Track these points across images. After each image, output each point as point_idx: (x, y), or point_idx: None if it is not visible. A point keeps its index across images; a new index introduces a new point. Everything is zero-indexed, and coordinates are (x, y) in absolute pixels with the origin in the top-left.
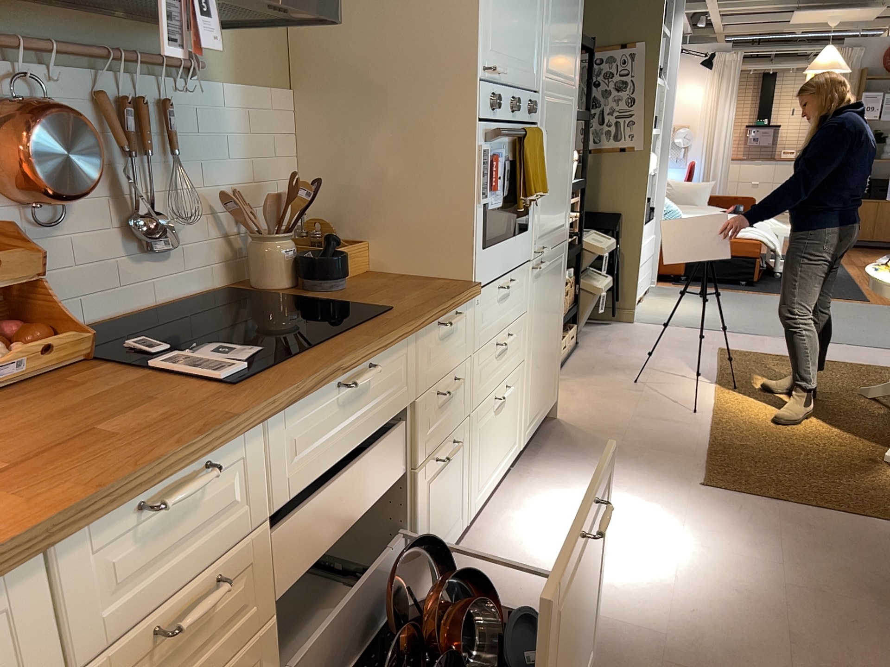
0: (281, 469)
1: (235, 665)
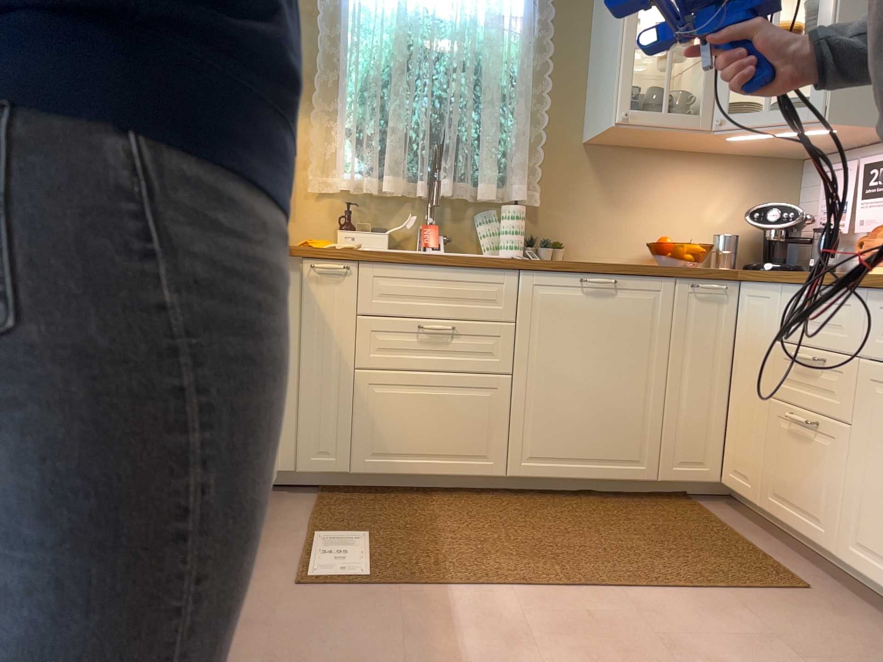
0: (872, 332)
1: (823, 423)
